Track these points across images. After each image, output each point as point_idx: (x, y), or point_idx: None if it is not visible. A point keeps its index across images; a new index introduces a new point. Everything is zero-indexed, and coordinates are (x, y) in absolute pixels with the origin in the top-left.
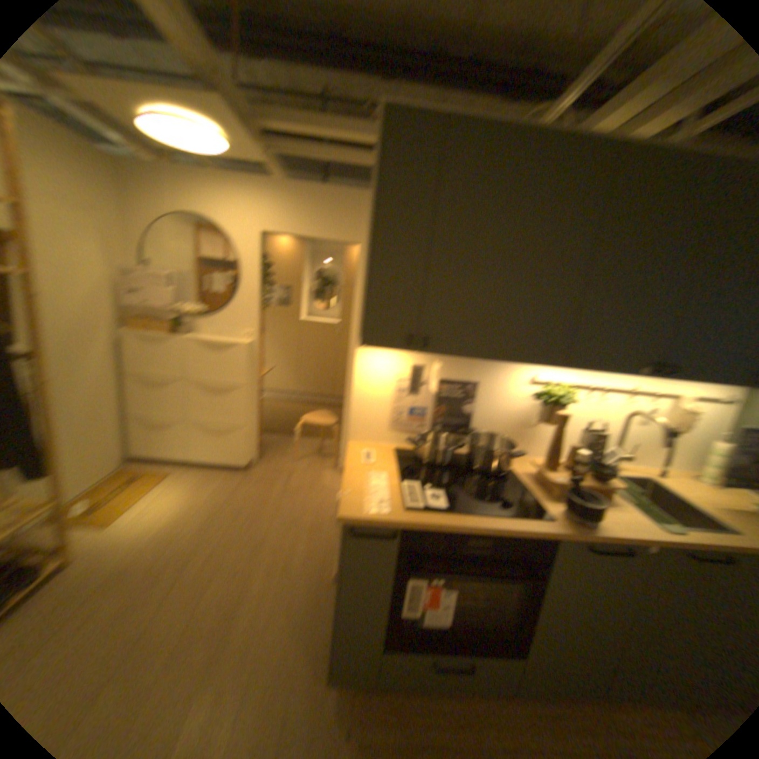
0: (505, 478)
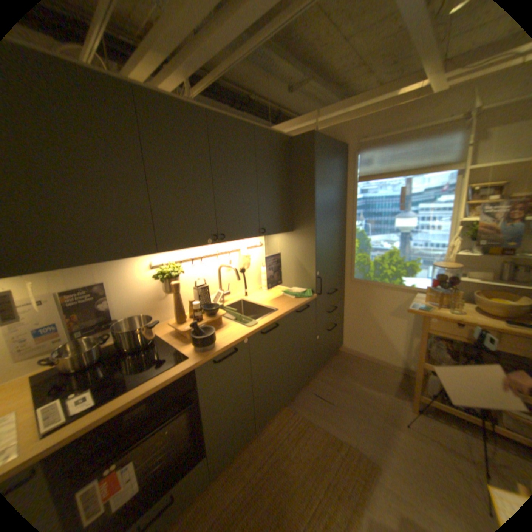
0: (153, 345)
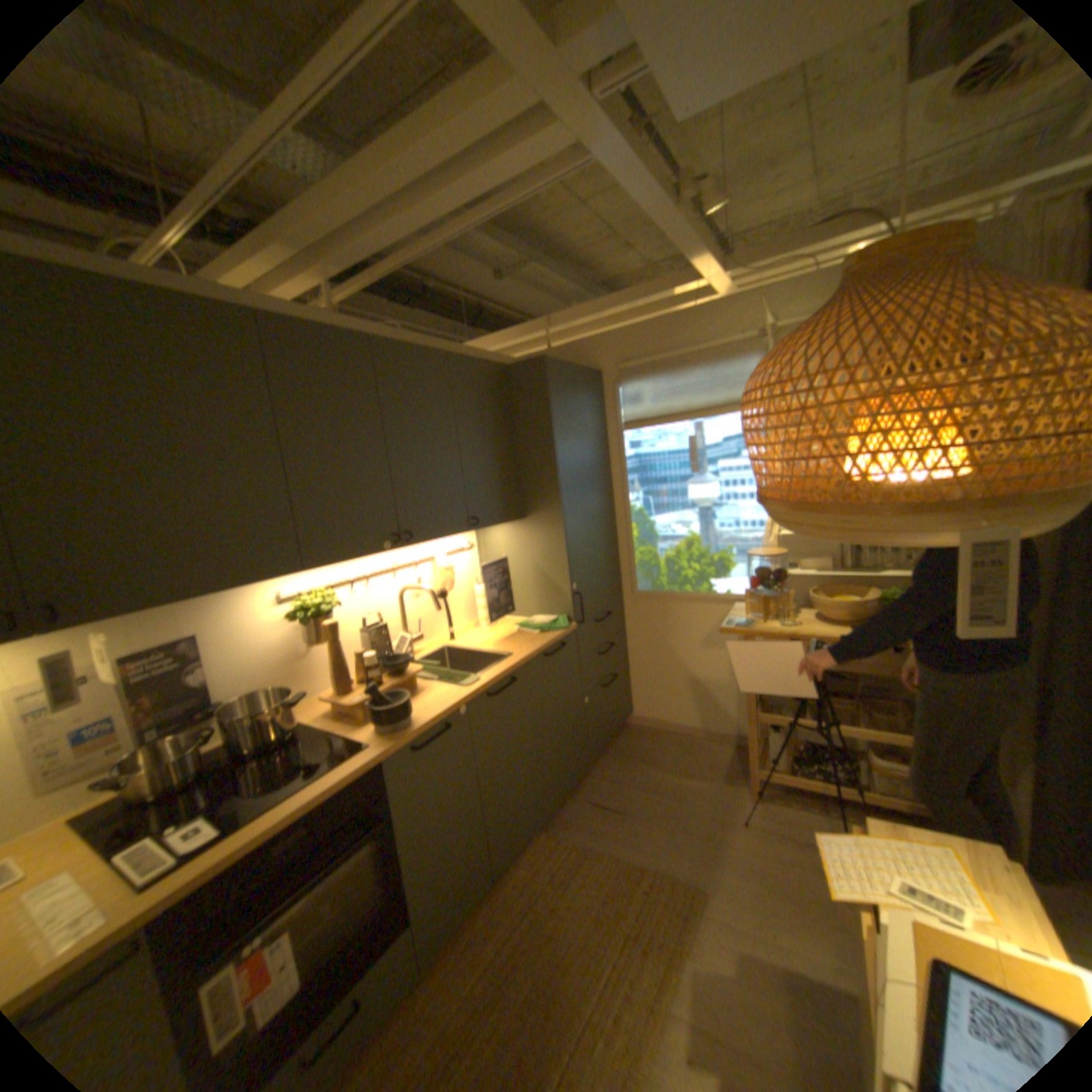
0: (295, 738)
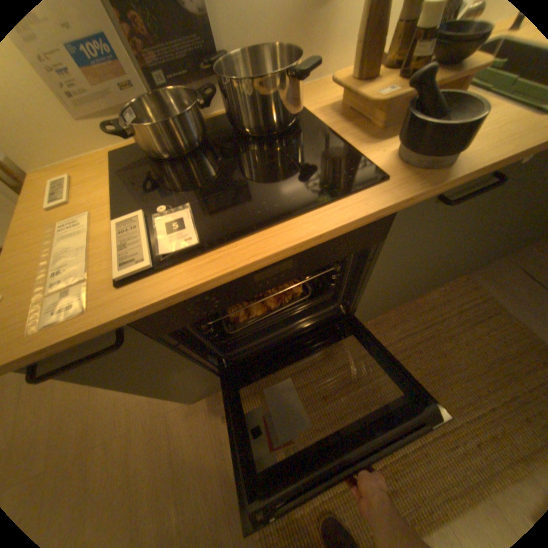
0: (298, 128)
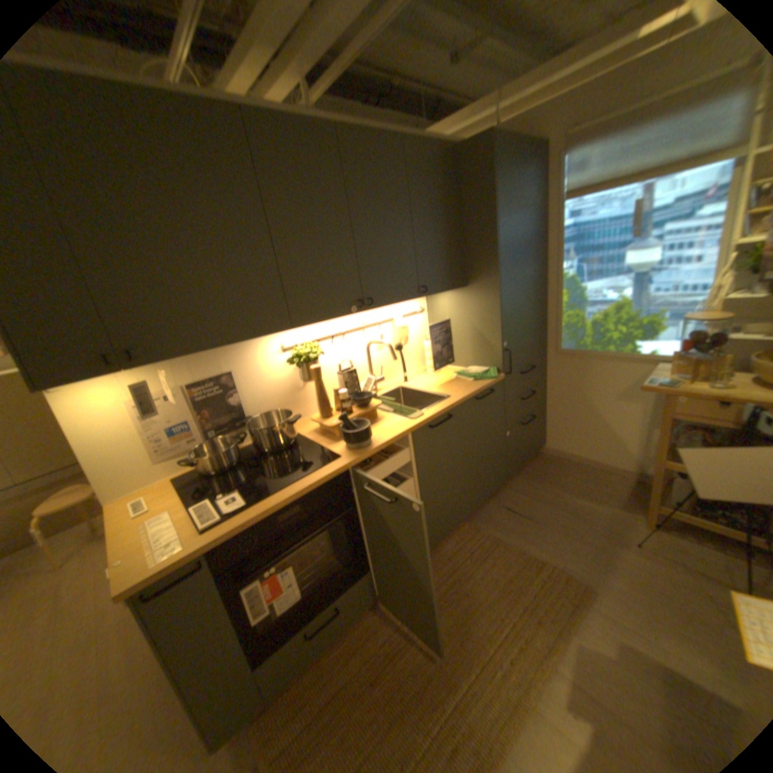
0: (296, 444)
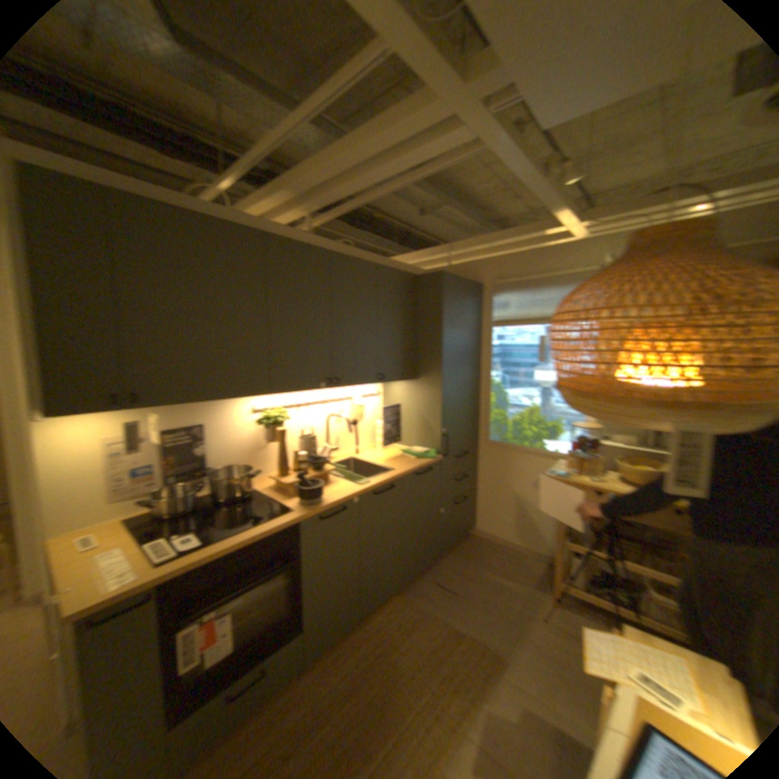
0: (249, 499)
